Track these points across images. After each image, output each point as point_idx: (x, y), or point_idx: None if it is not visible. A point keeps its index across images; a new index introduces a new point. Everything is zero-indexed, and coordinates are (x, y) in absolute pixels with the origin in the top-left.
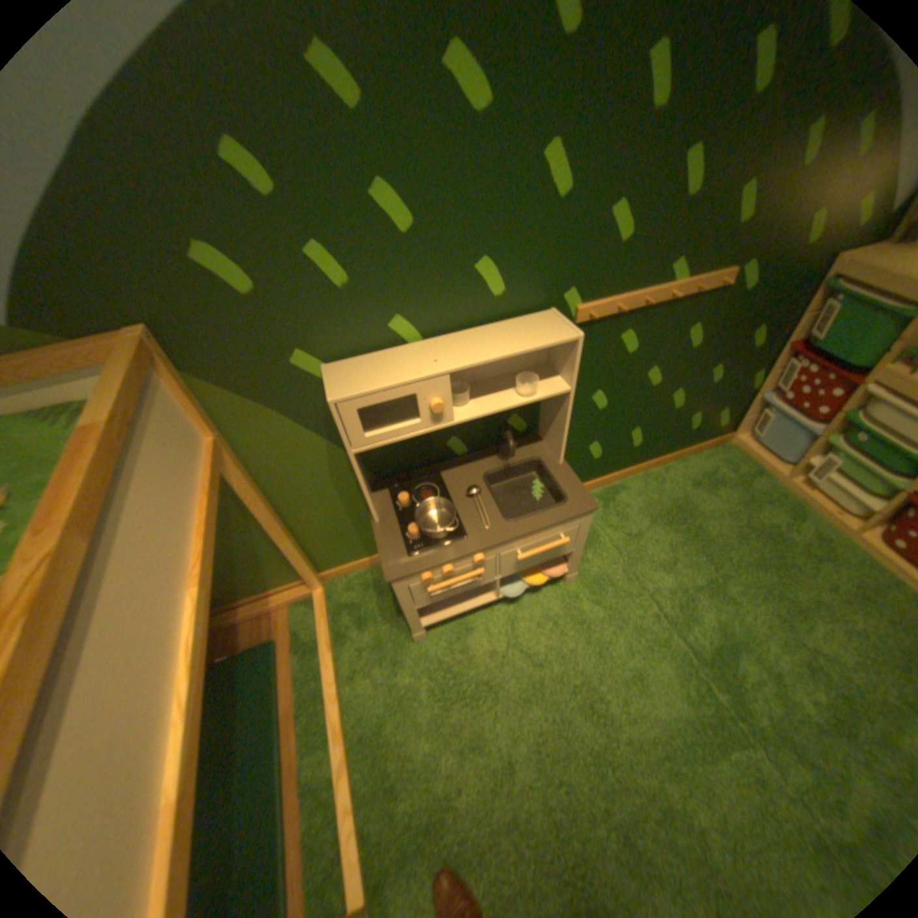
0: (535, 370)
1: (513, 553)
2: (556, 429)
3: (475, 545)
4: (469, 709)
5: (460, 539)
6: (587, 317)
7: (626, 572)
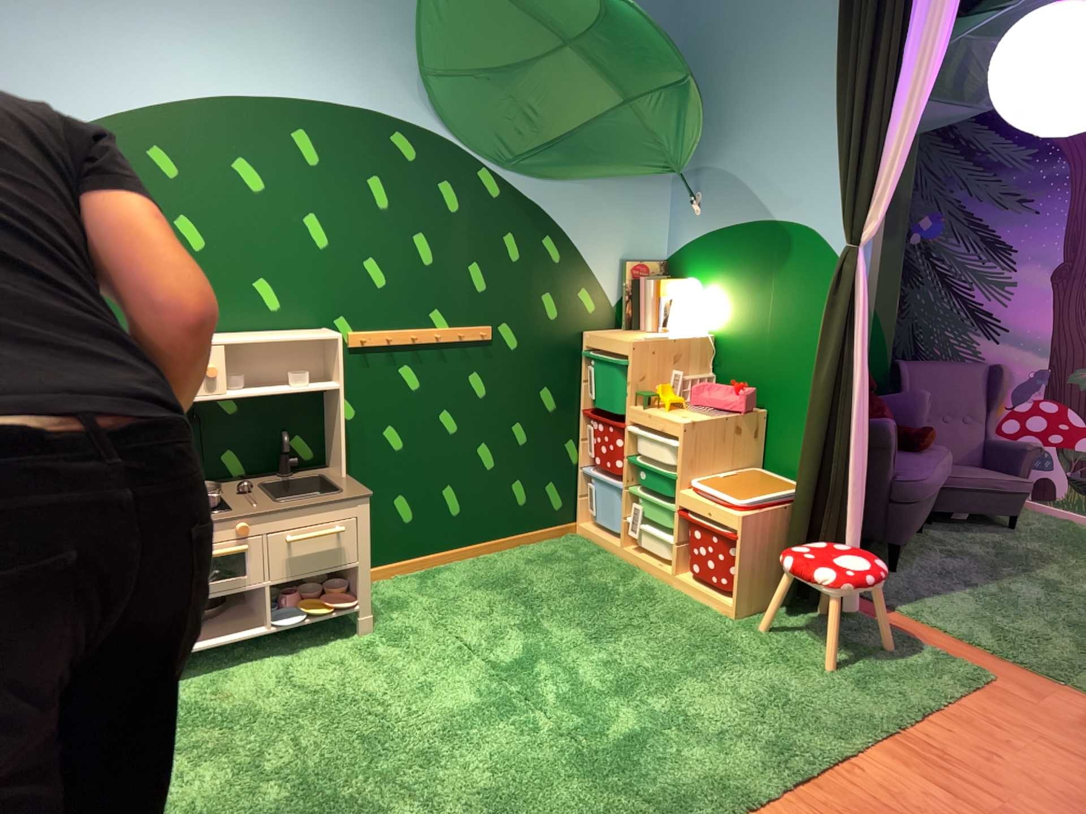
0: (312, 379)
1: (281, 535)
2: (336, 438)
3: (239, 513)
4: (216, 730)
5: (223, 511)
6: (358, 341)
7: (434, 624)
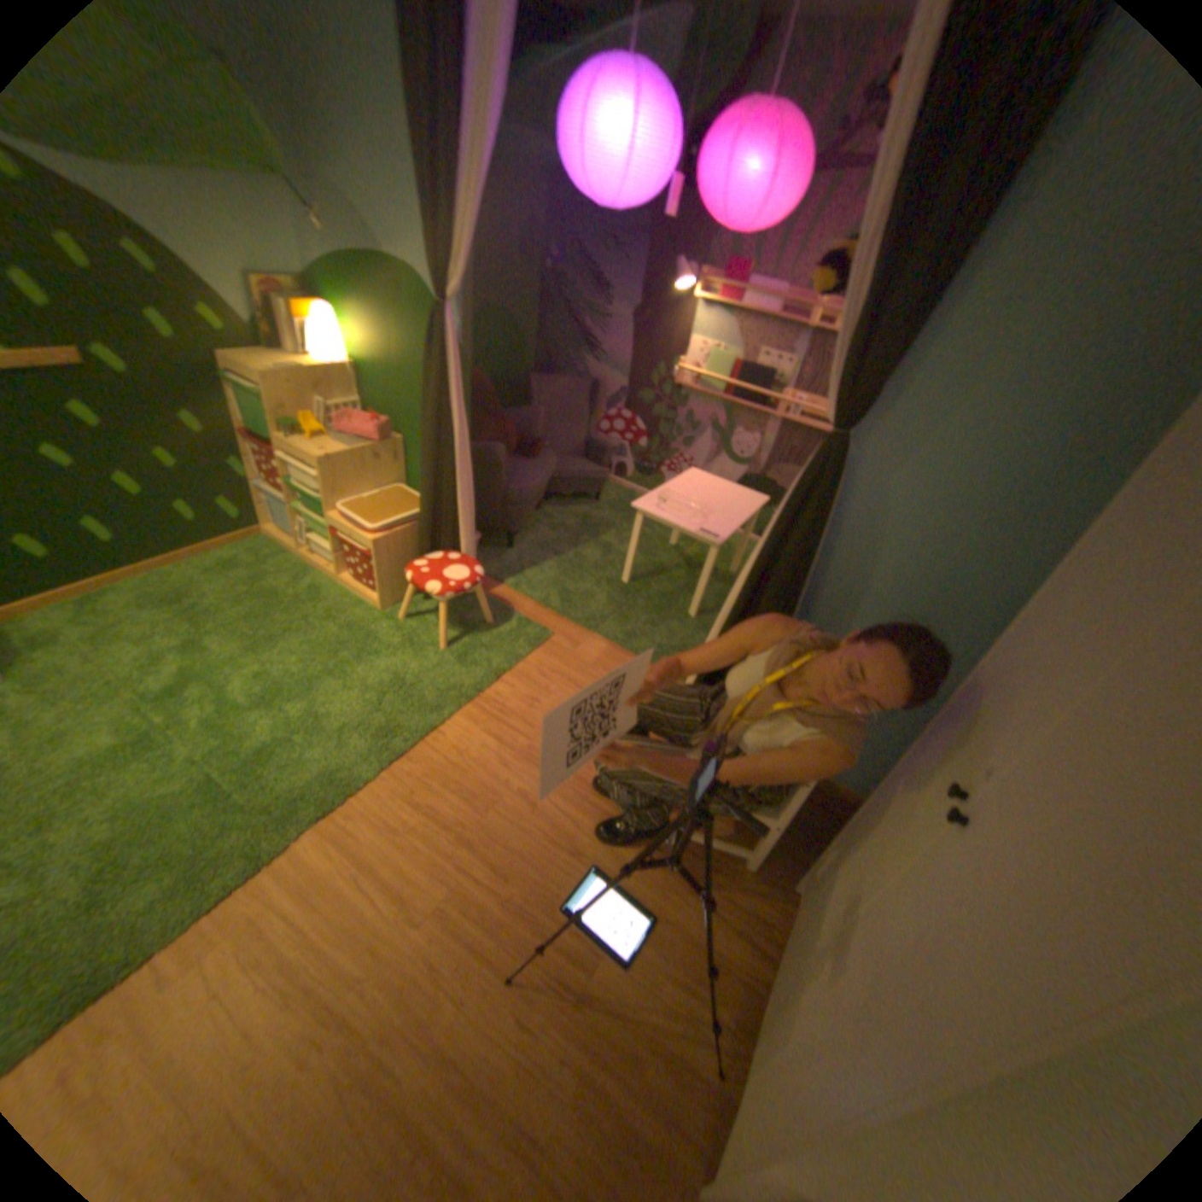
0: None
1: None
2: None
3: None
4: None
5: None
6: None
7: (85, 660)
